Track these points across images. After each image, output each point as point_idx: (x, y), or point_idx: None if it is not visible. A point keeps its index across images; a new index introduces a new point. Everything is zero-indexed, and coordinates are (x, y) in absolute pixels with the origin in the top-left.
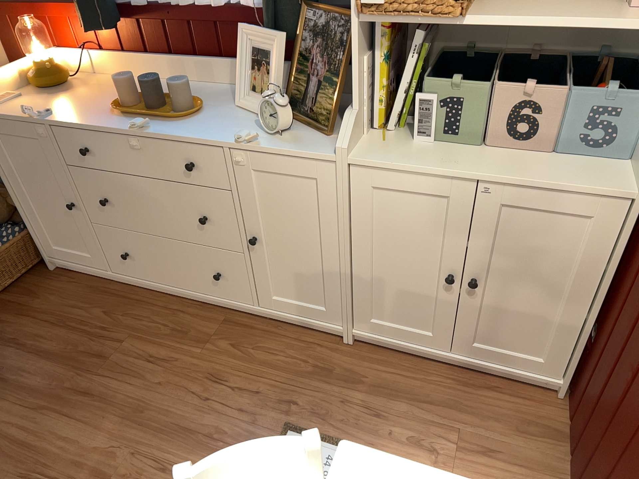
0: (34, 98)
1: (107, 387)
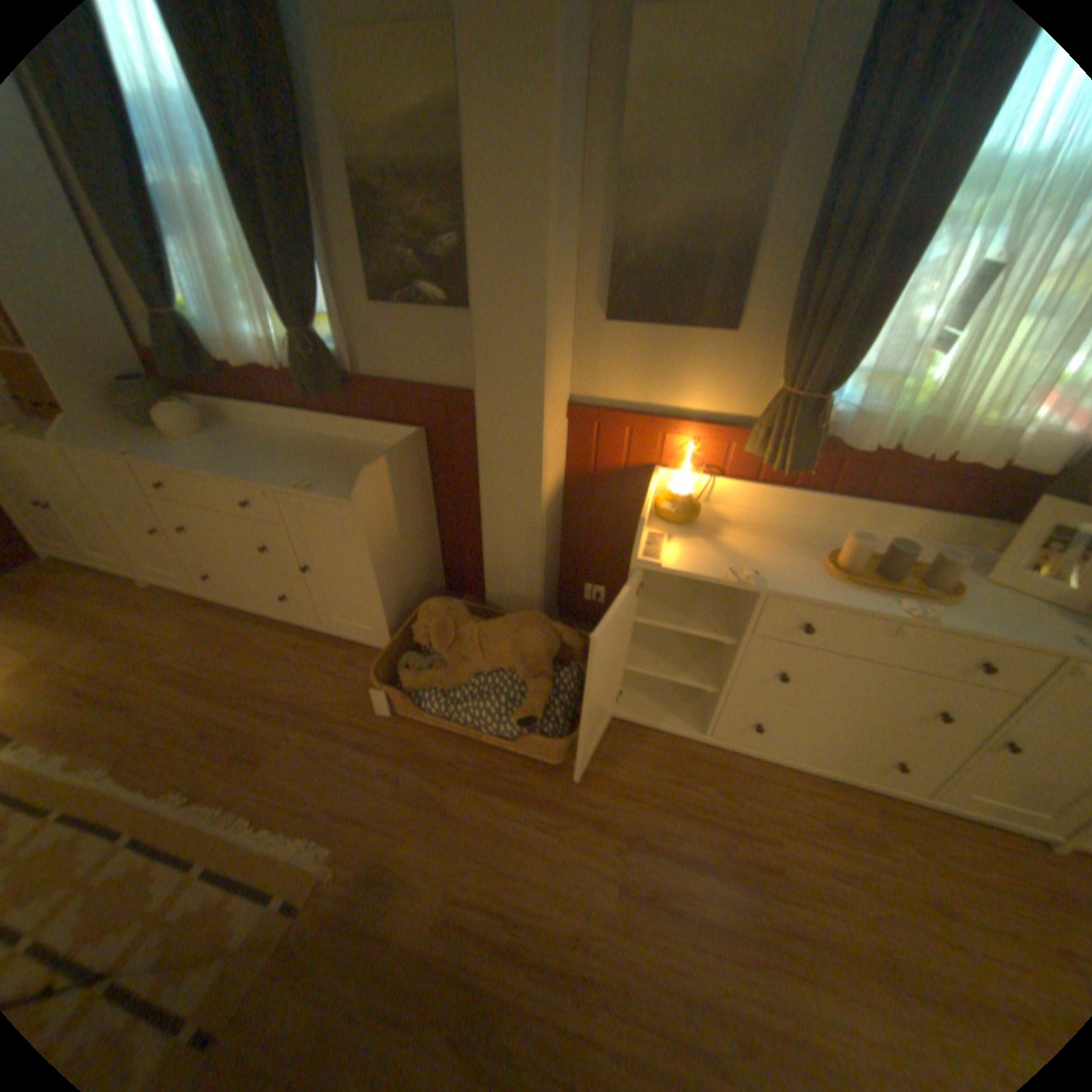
0: (689, 543)
1: (819, 927)
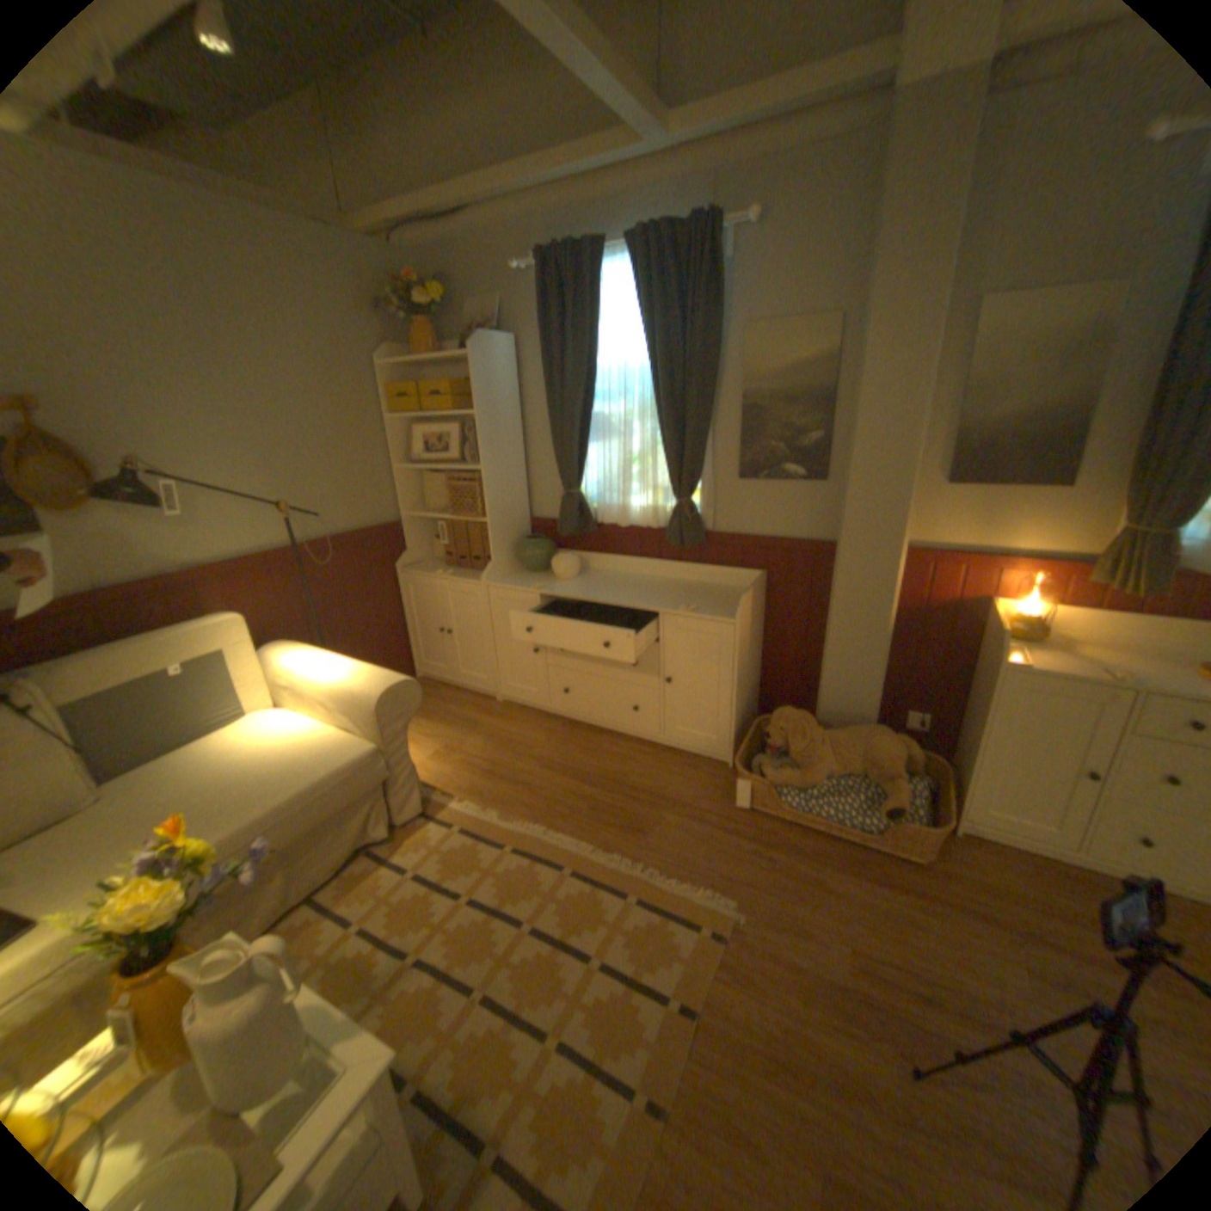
0: (1048, 655)
1: None
